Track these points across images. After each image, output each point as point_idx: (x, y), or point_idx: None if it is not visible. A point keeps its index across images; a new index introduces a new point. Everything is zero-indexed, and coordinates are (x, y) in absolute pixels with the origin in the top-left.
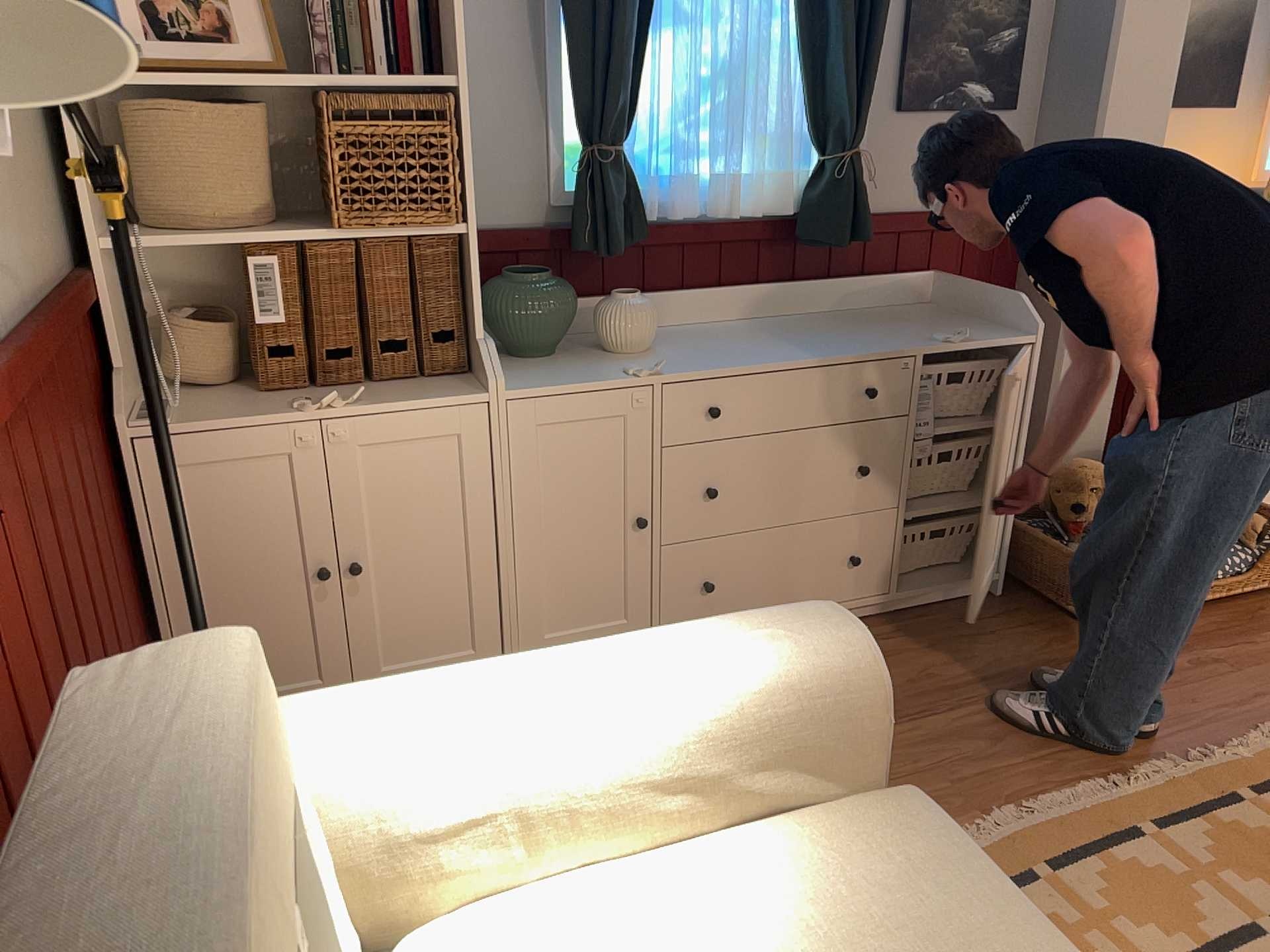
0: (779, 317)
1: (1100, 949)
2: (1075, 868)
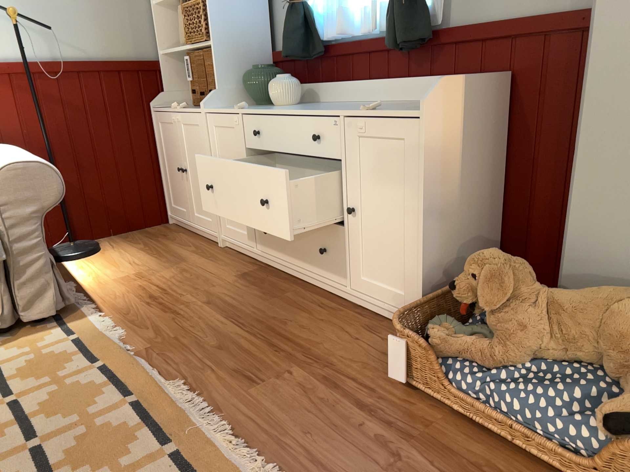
0: (388, 102)
1: (39, 382)
2: (99, 375)
